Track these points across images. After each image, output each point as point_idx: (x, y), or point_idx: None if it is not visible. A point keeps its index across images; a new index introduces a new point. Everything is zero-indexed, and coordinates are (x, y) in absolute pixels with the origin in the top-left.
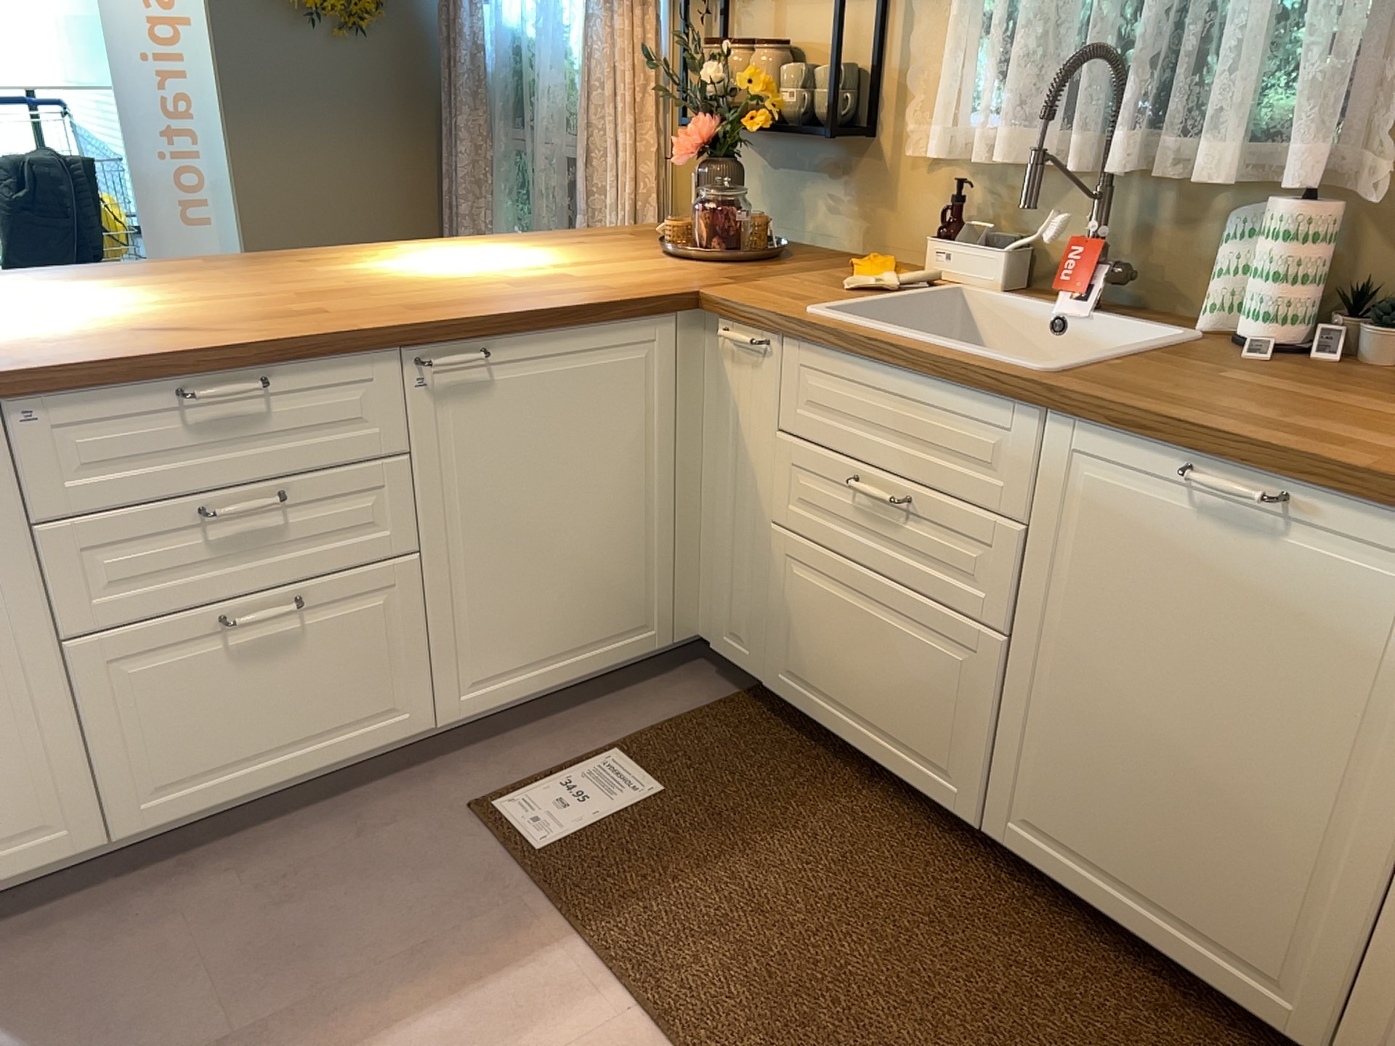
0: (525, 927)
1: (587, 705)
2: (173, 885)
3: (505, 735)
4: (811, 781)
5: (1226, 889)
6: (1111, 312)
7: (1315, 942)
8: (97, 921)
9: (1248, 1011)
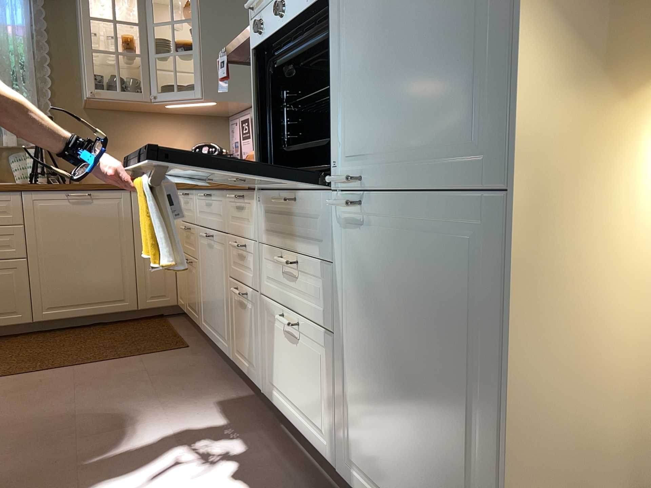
0: None
1: None
2: None
3: None
4: None
5: (106, 286)
6: None
7: (127, 284)
8: None
9: (120, 311)
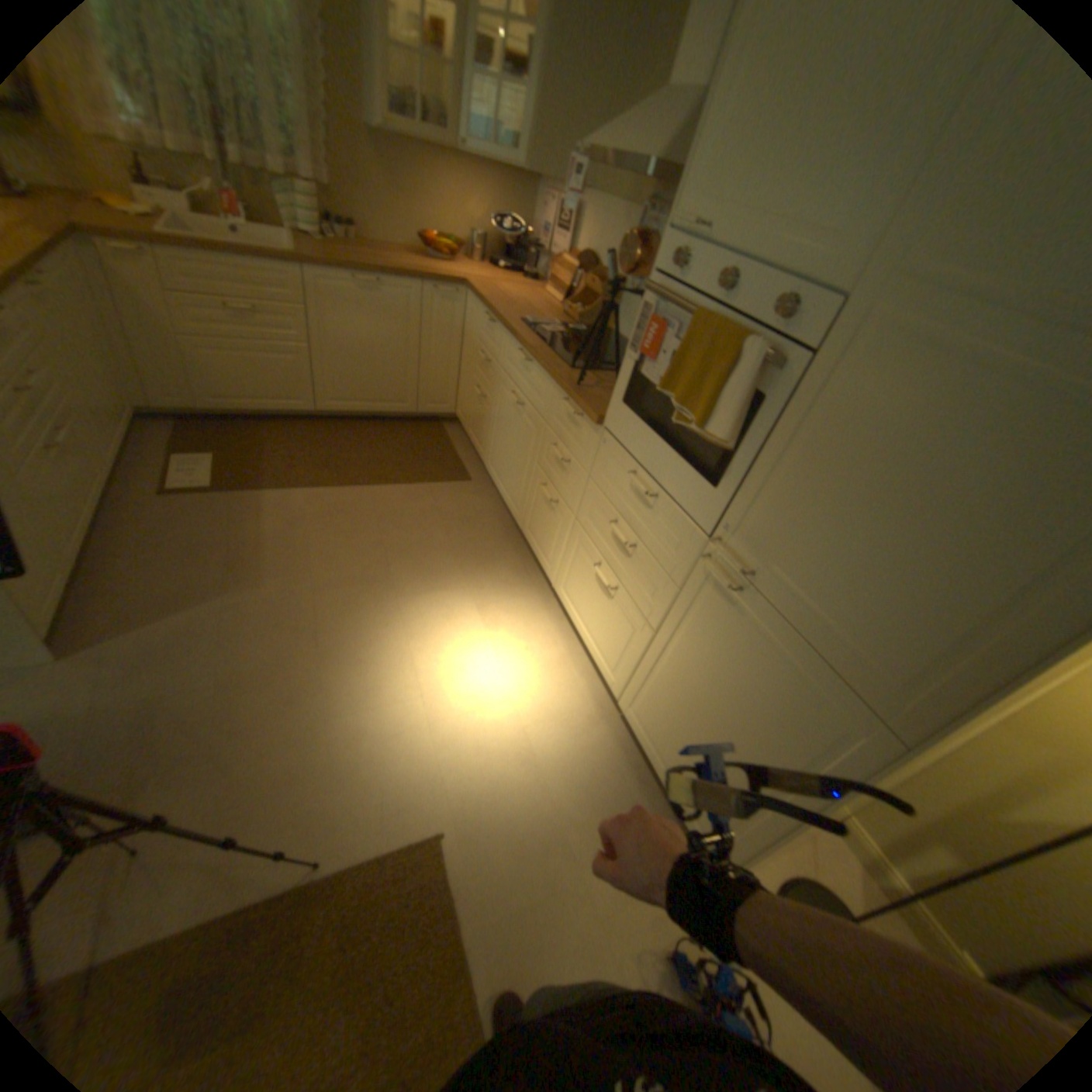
0: (244, 499)
1: (126, 453)
2: (99, 577)
3: (116, 476)
4: (247, 430)
5: (388, 388)
6: (248, 223)
7: (408, 389)
8: (97, 600)
9: (399, 414)
